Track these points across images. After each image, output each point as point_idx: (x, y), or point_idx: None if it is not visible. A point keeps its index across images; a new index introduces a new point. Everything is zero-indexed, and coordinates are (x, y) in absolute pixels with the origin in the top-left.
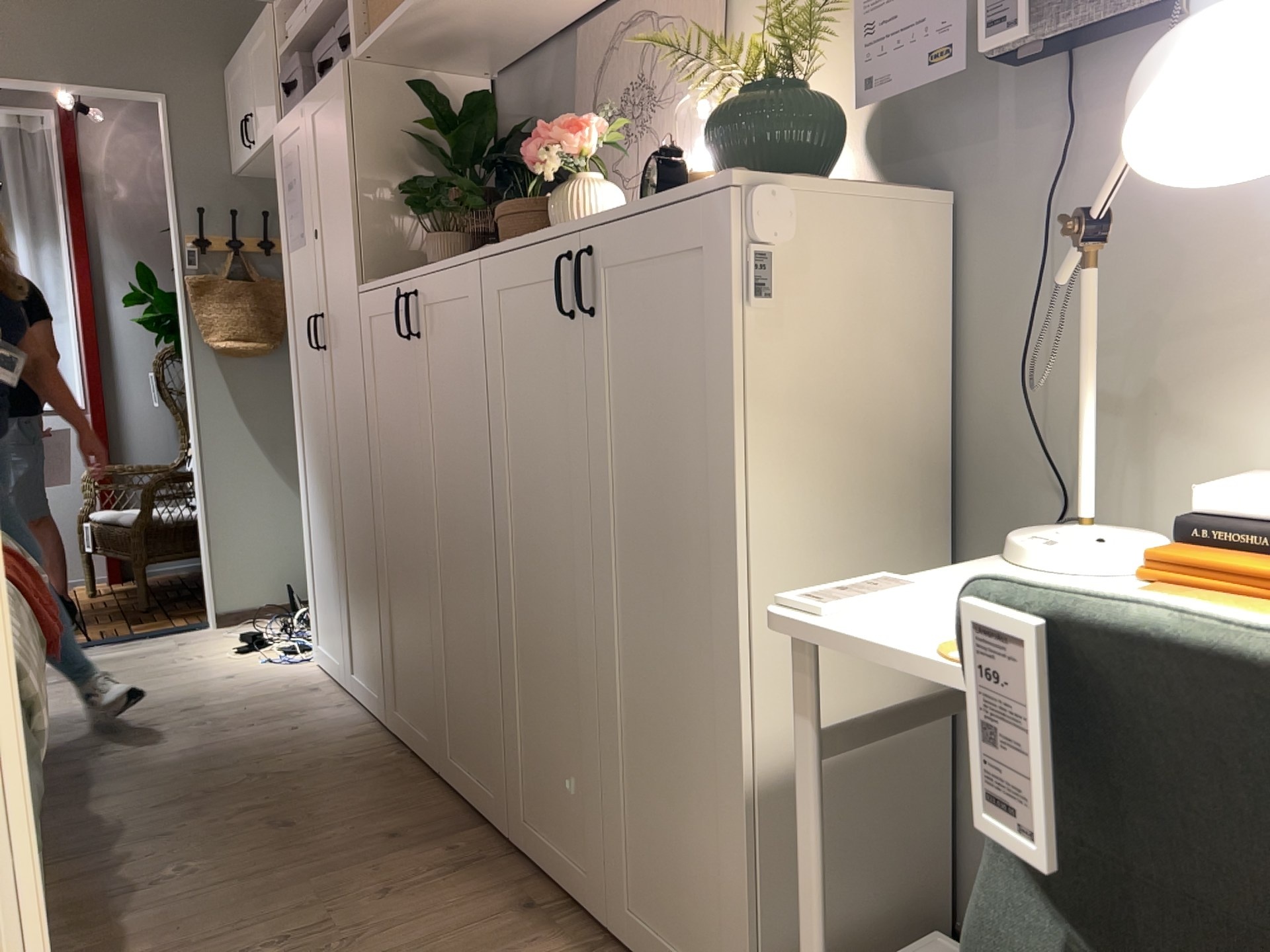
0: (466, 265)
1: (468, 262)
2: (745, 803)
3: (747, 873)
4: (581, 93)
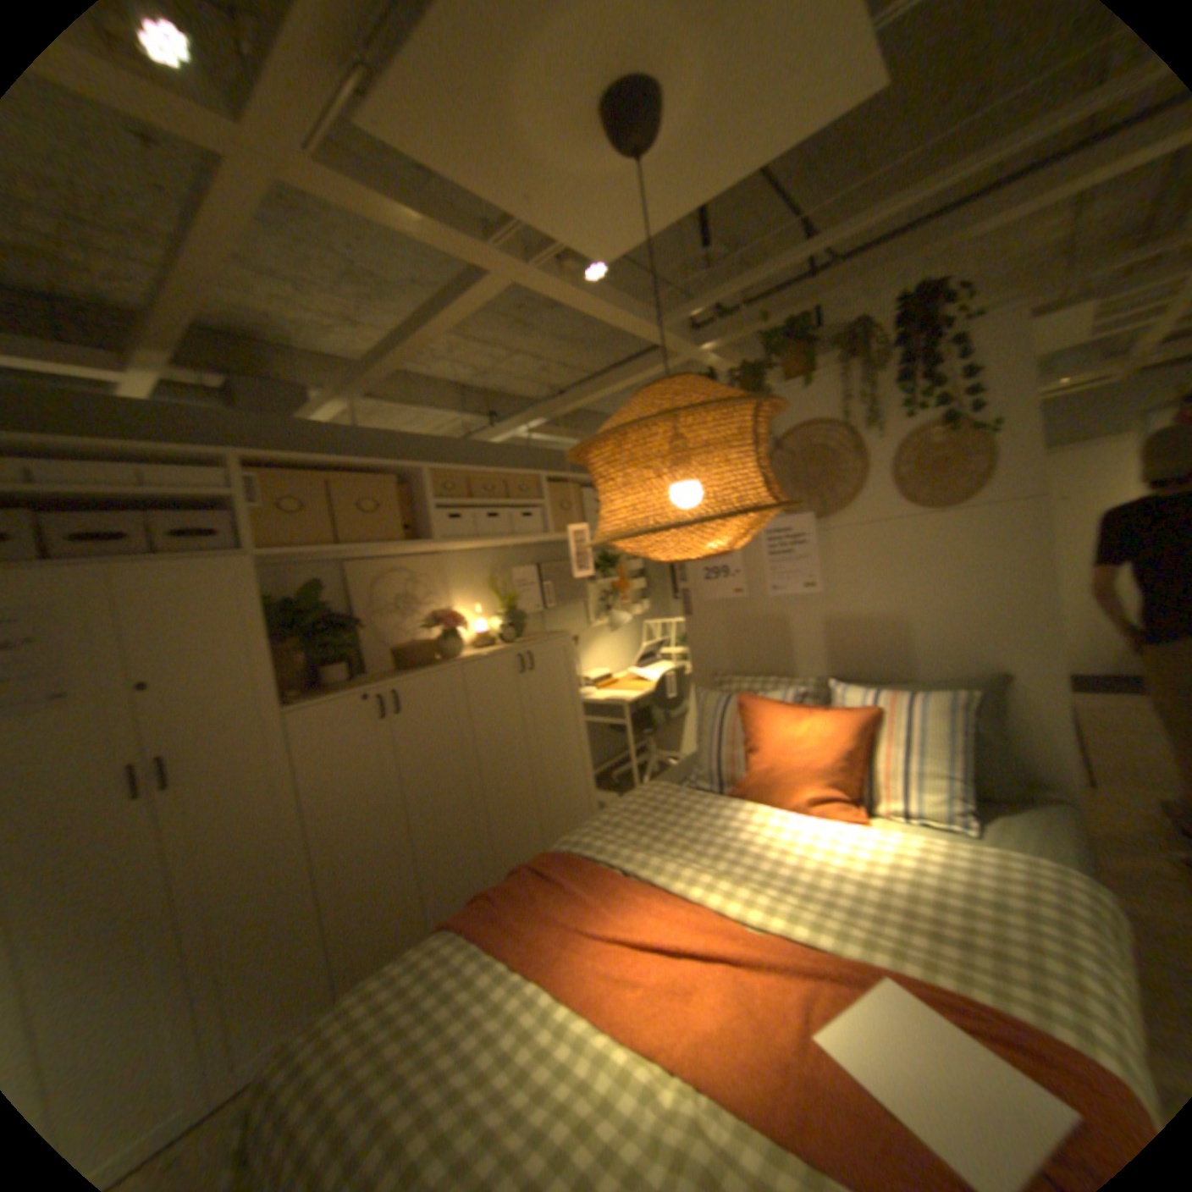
0: (453, 667)
1: (453, 666)
2: (590, 762)
3: (593, 778)
4: (344, 590)
